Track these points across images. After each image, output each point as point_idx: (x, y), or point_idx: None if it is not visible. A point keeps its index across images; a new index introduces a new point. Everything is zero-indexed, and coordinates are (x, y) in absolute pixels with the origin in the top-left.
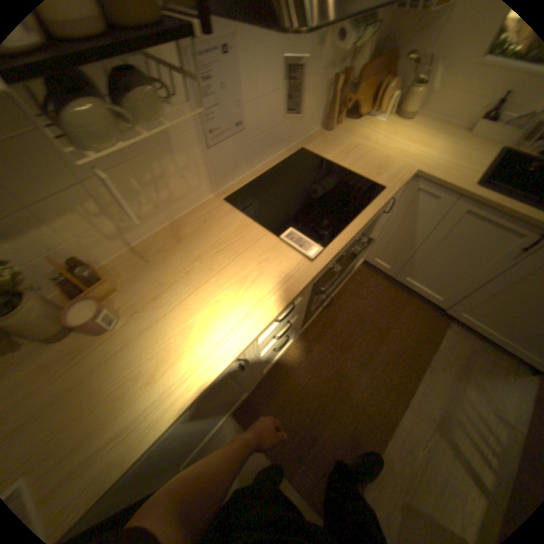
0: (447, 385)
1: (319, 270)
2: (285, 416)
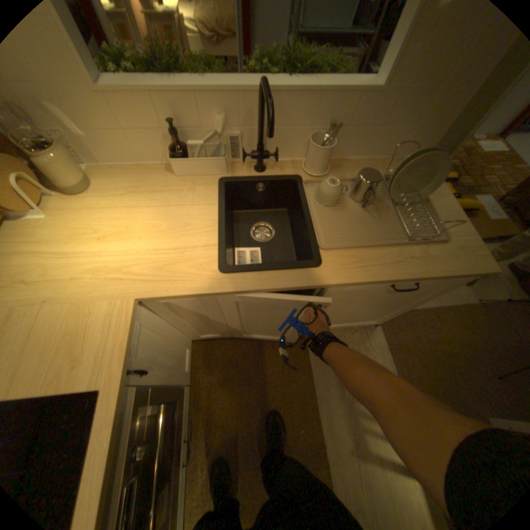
0: (338, 405)
1: None
2: None
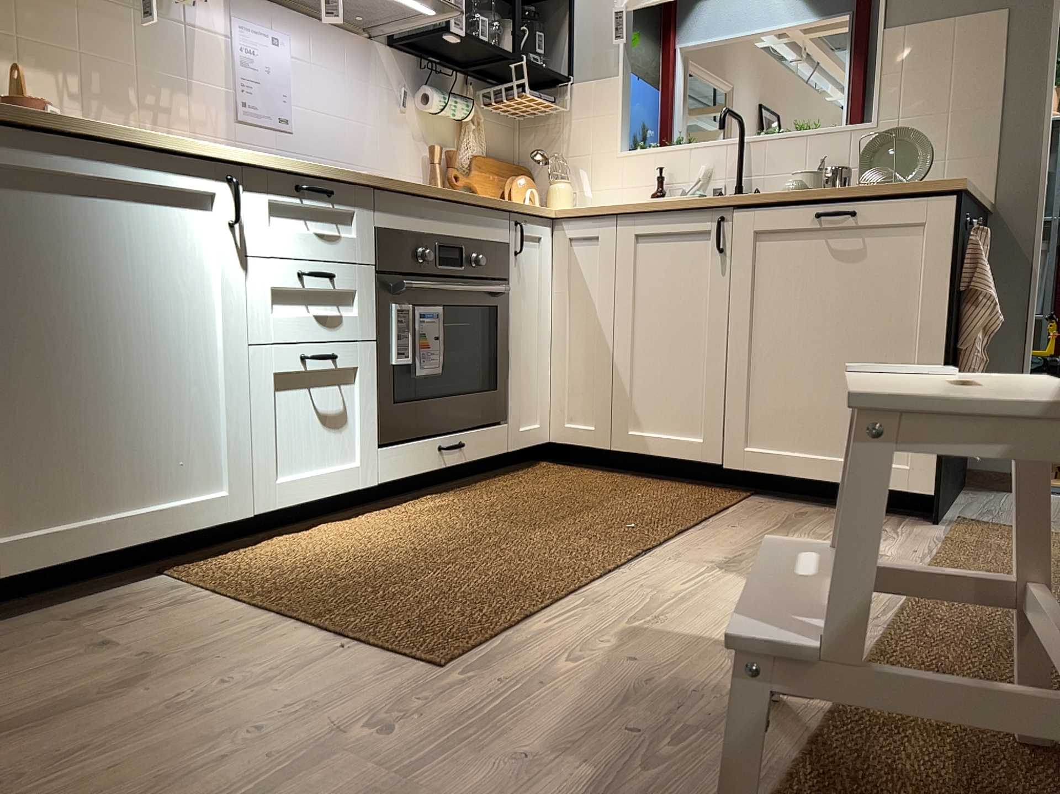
0: (738, 532)
1: (380, 188)
2: (323, 566)
